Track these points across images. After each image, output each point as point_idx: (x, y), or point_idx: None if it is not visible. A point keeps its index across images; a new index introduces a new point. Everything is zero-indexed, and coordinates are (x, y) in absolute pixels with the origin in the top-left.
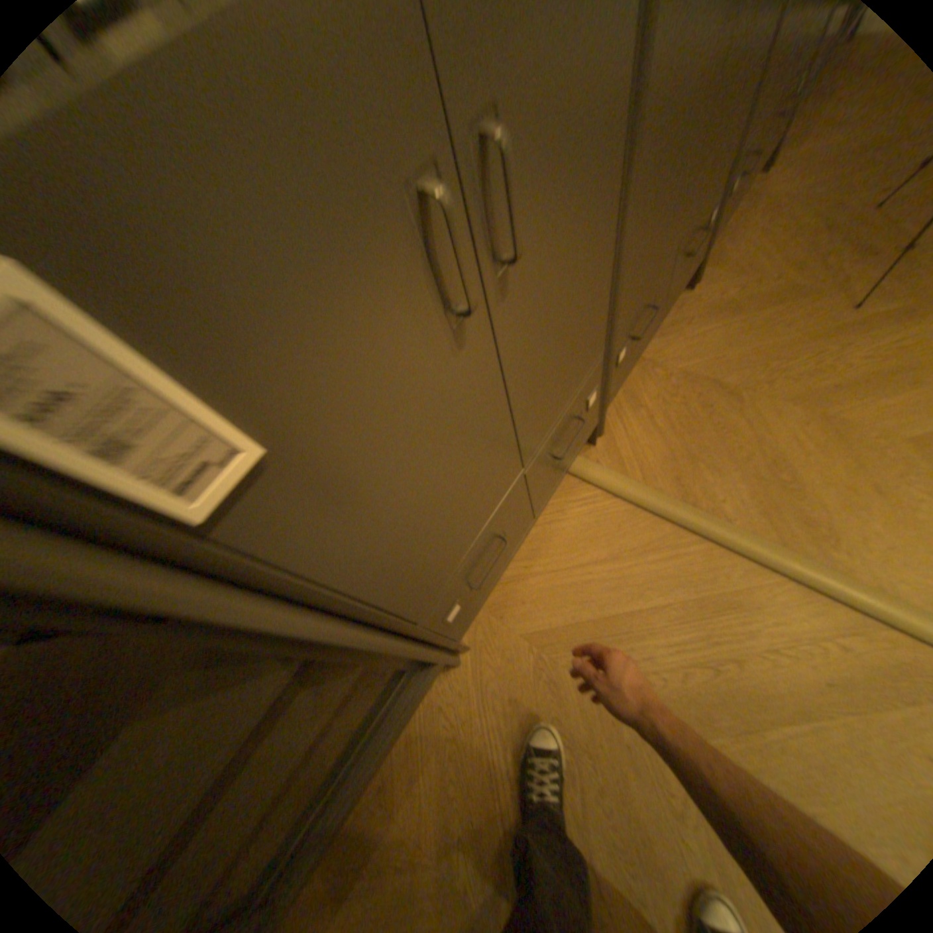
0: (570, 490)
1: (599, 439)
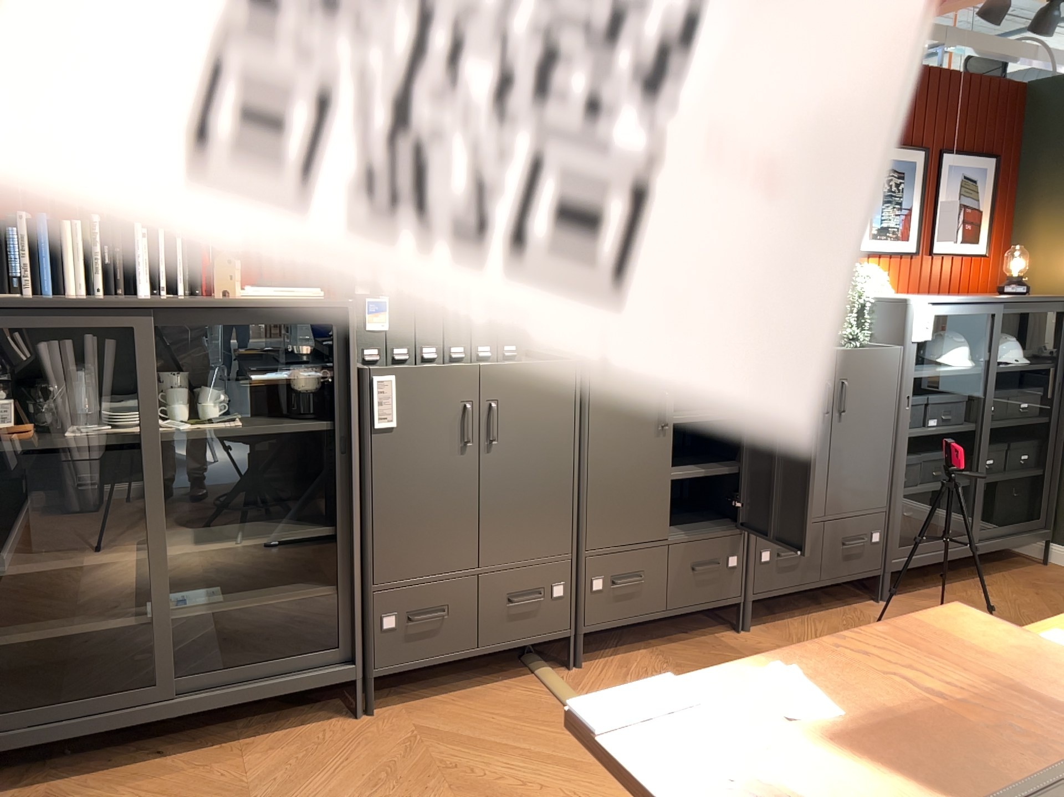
0: (526, 682)
1: (576, 668)
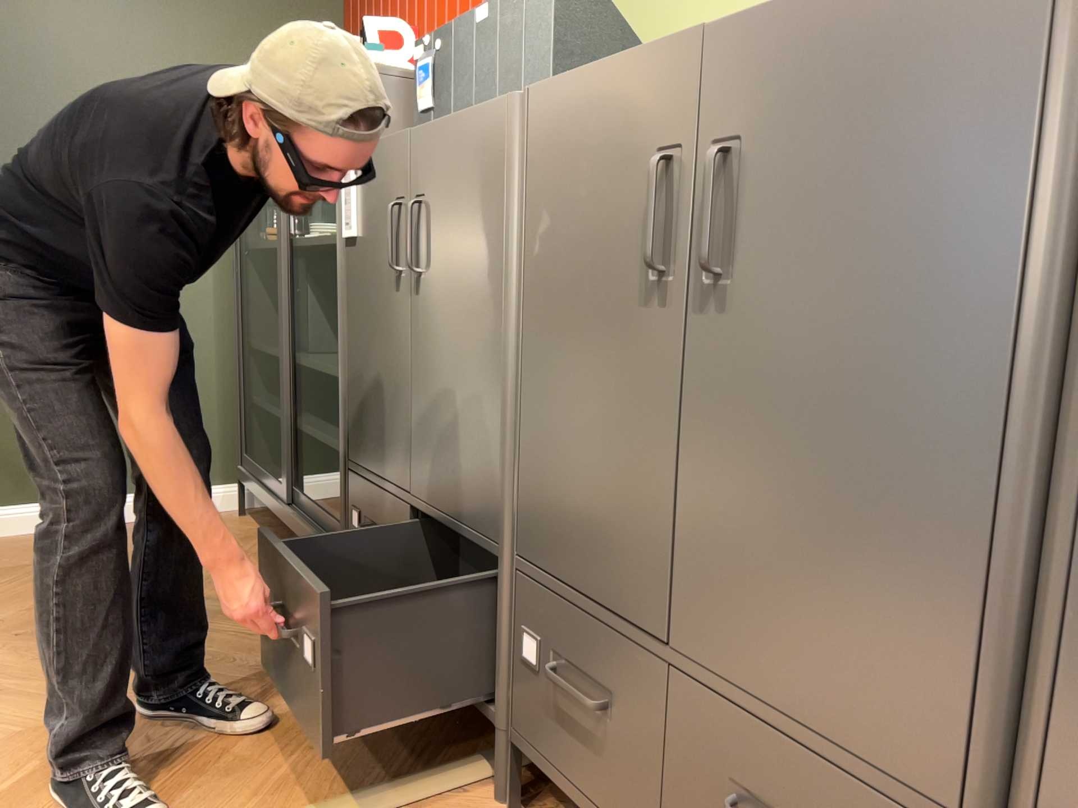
0: (444, 752)
1: (499, 805)
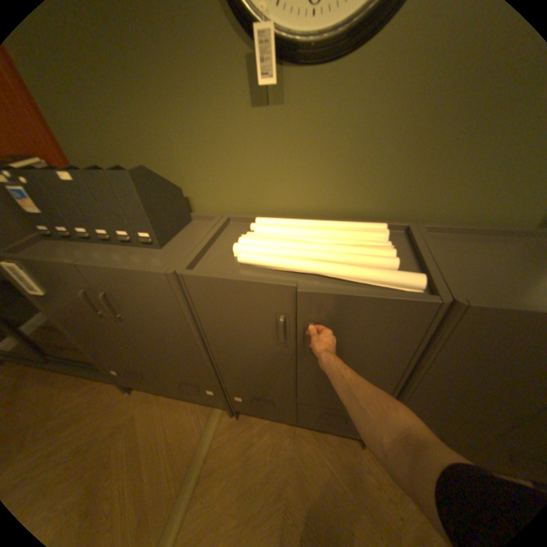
0: (204, 413)
1: (234, 419)
